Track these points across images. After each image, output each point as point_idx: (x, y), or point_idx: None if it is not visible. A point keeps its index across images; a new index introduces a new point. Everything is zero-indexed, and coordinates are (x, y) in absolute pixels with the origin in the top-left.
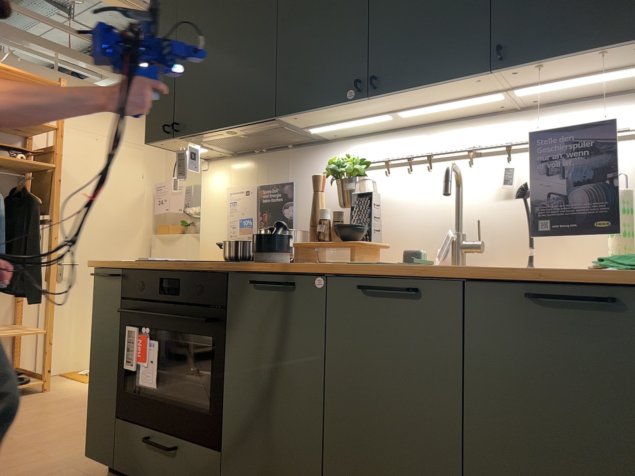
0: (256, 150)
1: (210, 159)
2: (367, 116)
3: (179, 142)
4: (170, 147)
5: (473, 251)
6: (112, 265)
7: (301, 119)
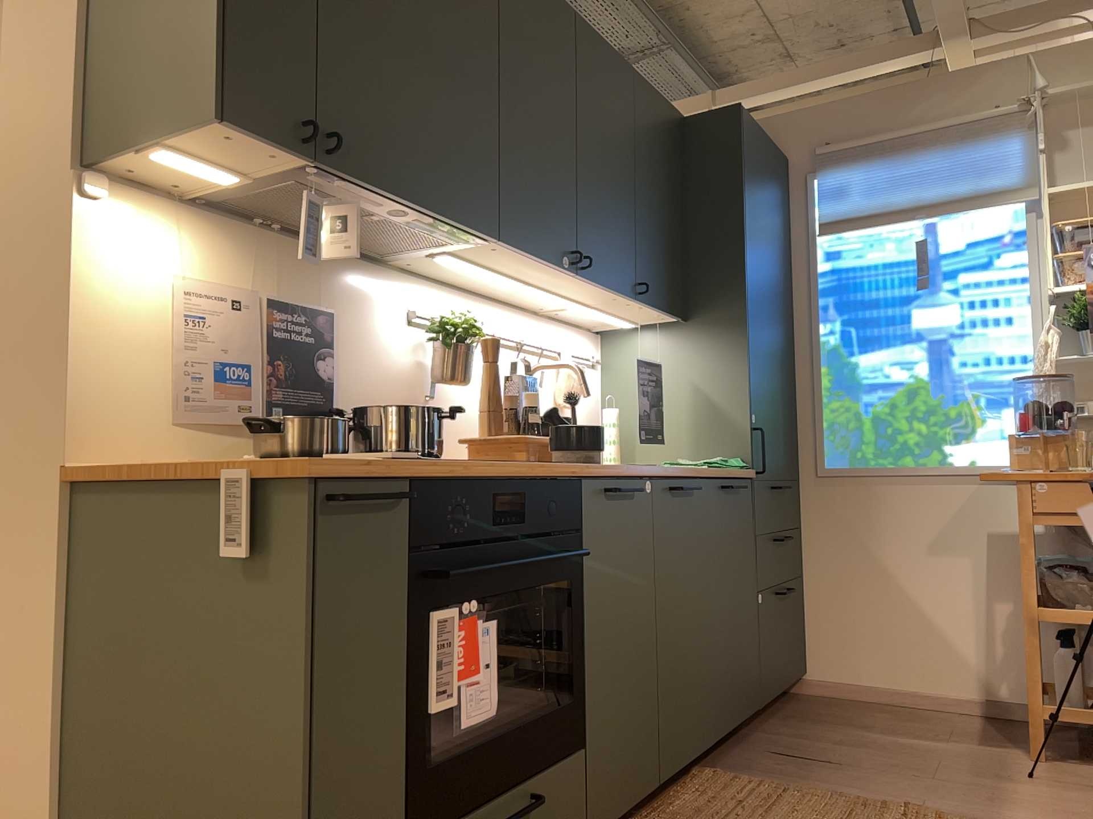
0: (262, 219)
1: (106, 173)
2: (510, 274)
3: (277, 159)
4: (205, 142)
5: None
6: (388, 471)
7: (486, 248)
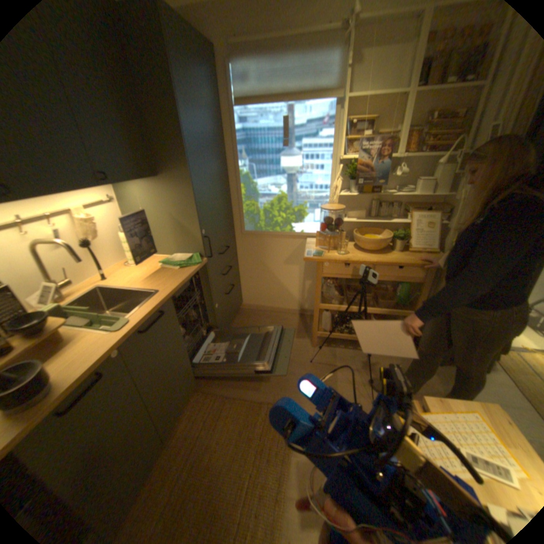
0: None
1: None
2: None
3: None
4: None
5: (63, 287)
6: None
7: None
